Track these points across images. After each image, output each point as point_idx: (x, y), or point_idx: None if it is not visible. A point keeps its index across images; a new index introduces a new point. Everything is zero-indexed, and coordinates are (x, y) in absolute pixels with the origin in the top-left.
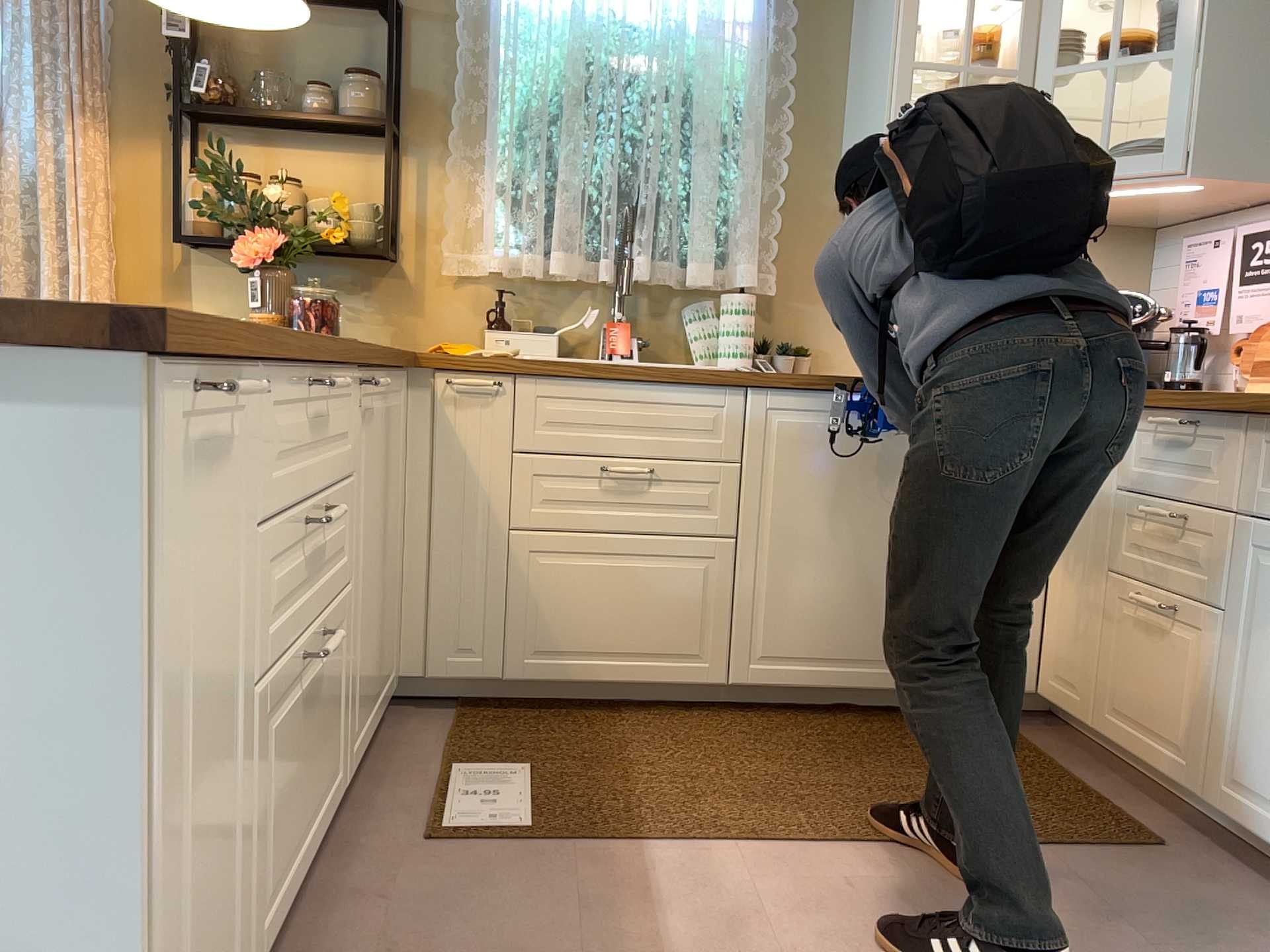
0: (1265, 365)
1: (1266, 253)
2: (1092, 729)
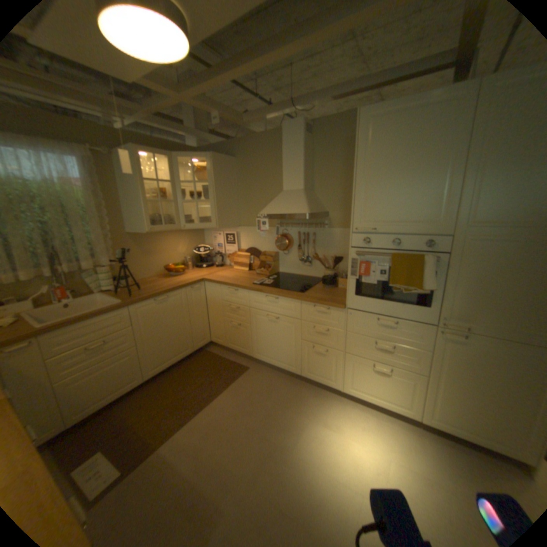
0: (235, 262)
1: (229, 238)
2: (225, 346)
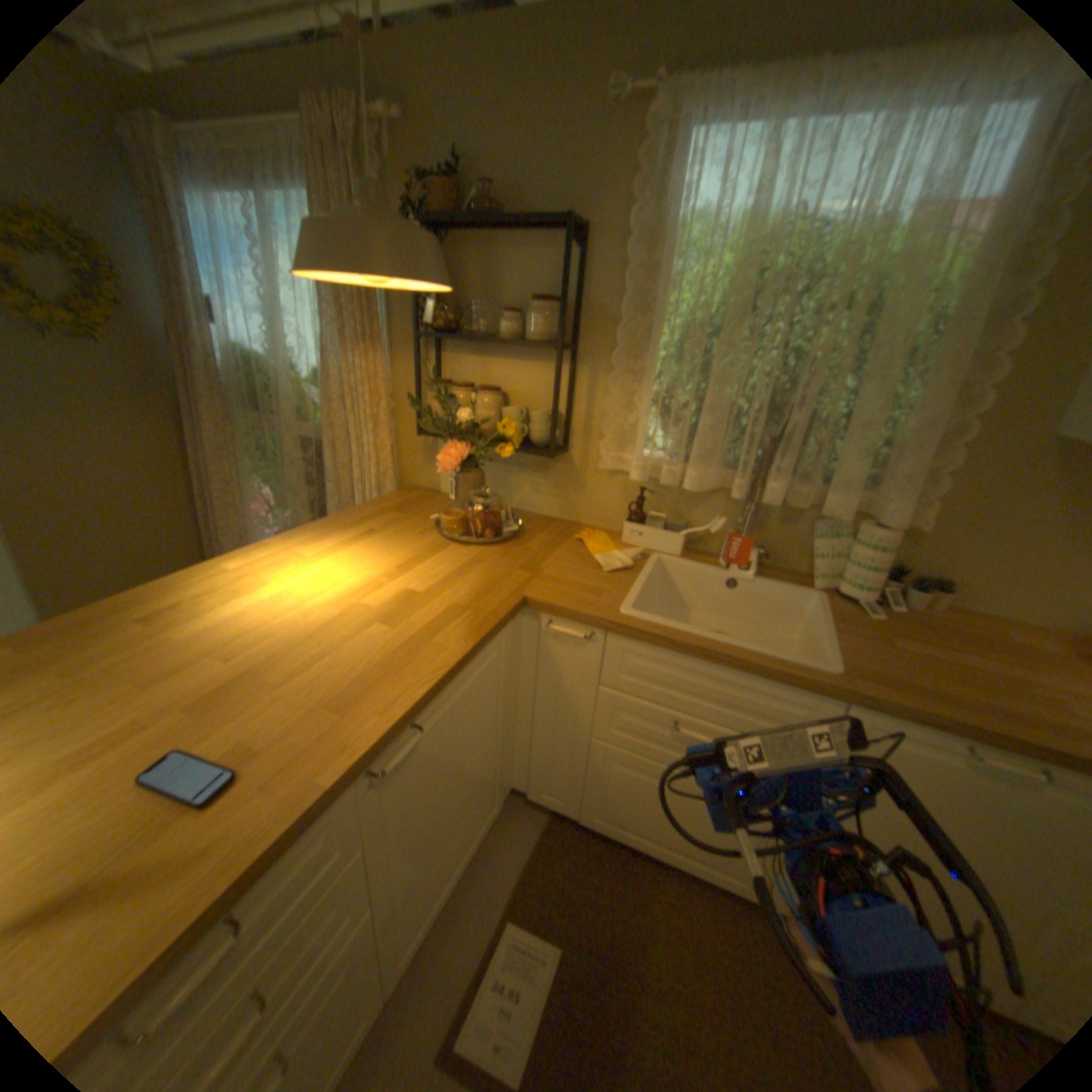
0: None
1: None
2: None
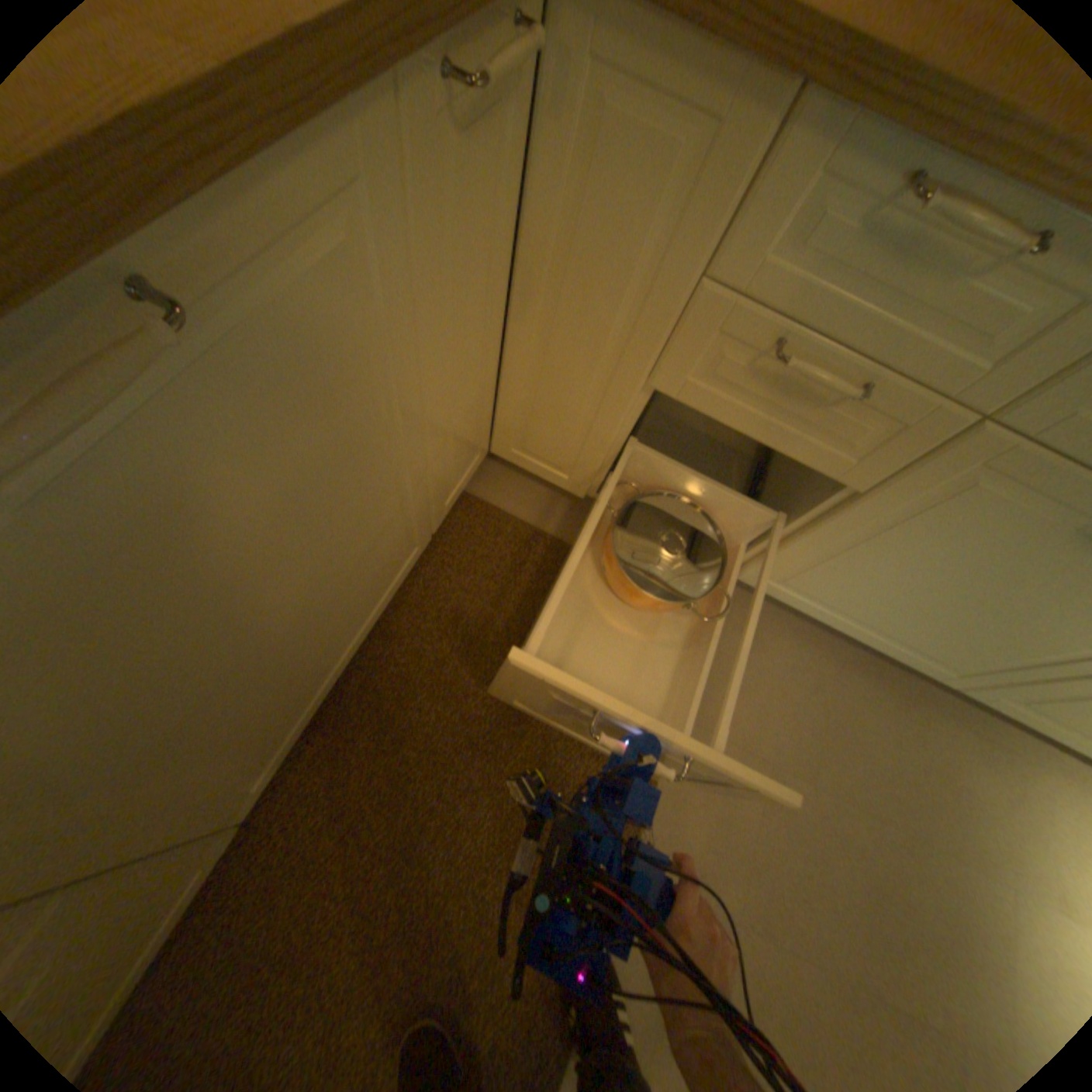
0: None
1: None
2: (582, 496)
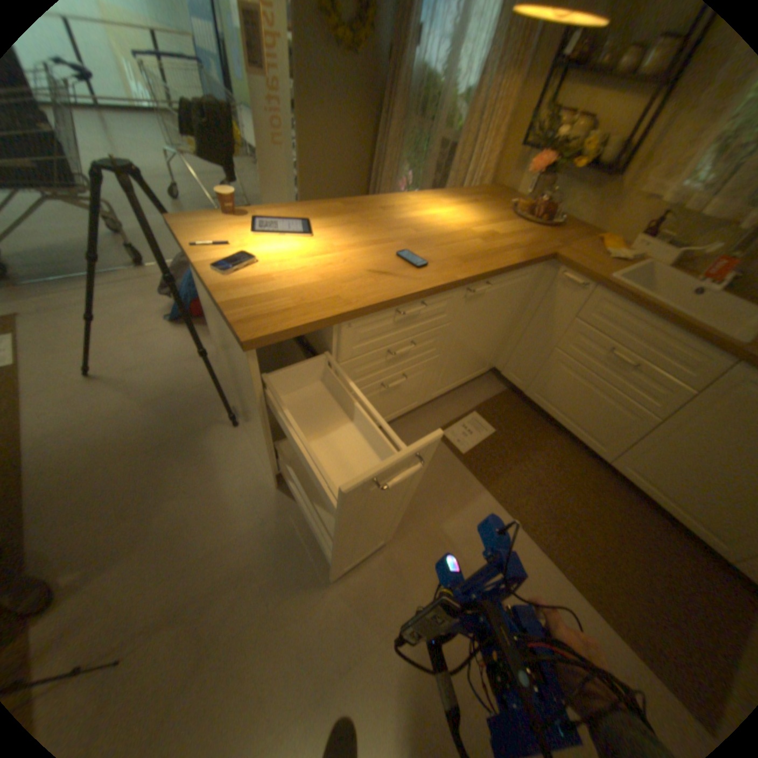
0: None
1: None
2: None
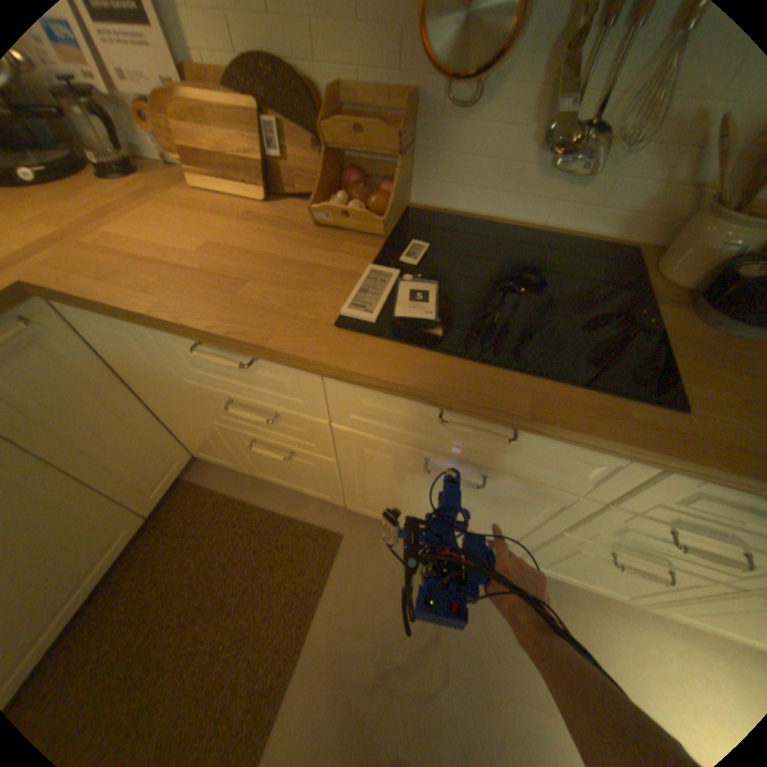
0: (187, 151)
1: None
2: (248, 473)
